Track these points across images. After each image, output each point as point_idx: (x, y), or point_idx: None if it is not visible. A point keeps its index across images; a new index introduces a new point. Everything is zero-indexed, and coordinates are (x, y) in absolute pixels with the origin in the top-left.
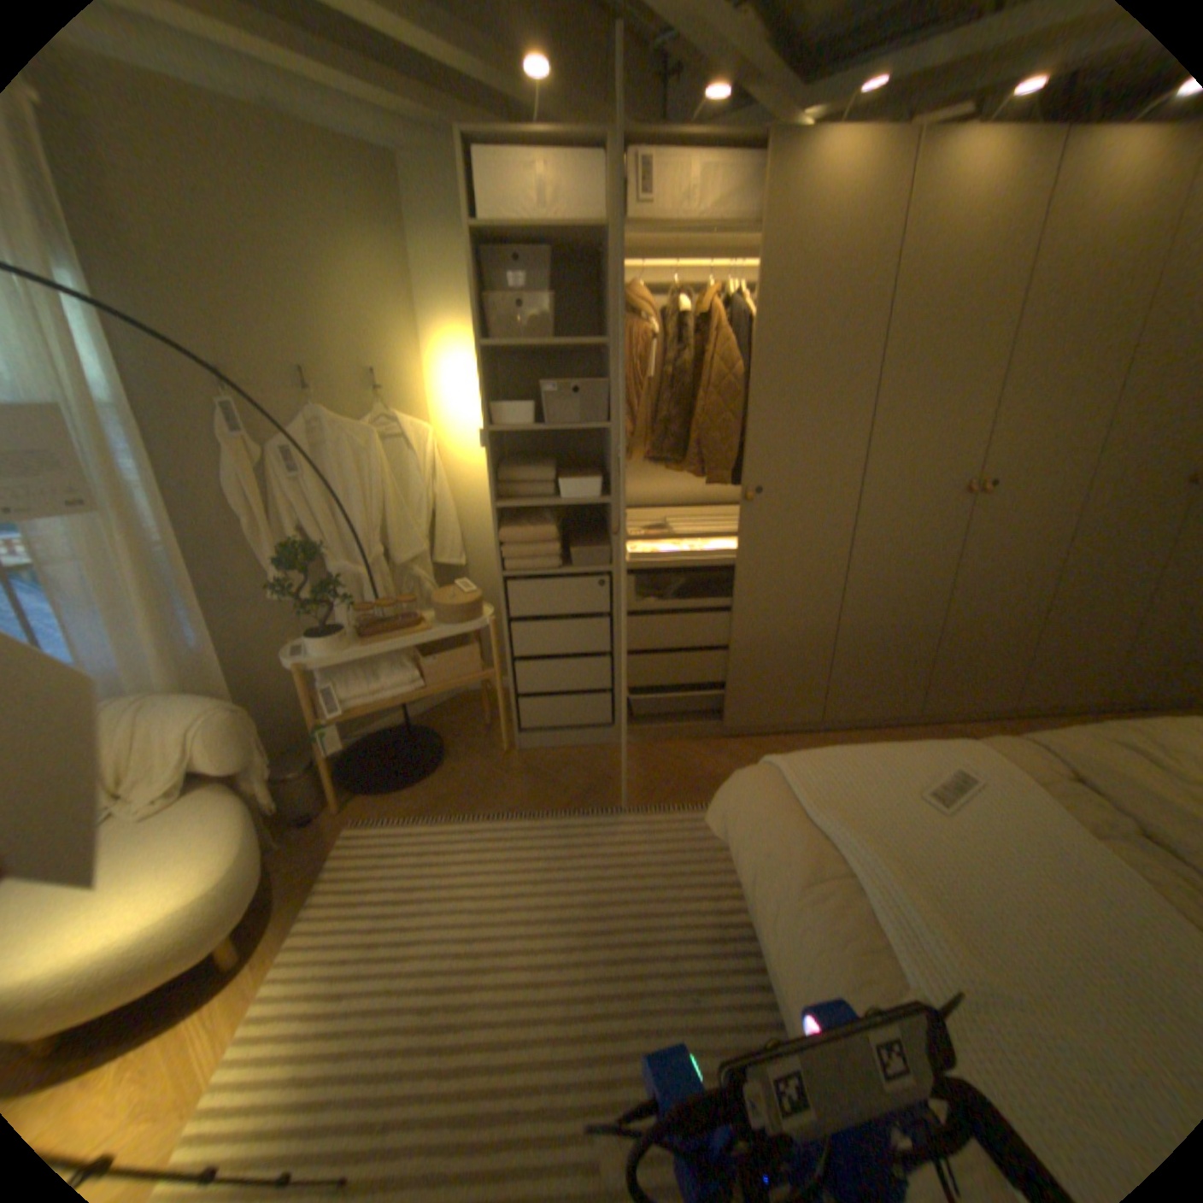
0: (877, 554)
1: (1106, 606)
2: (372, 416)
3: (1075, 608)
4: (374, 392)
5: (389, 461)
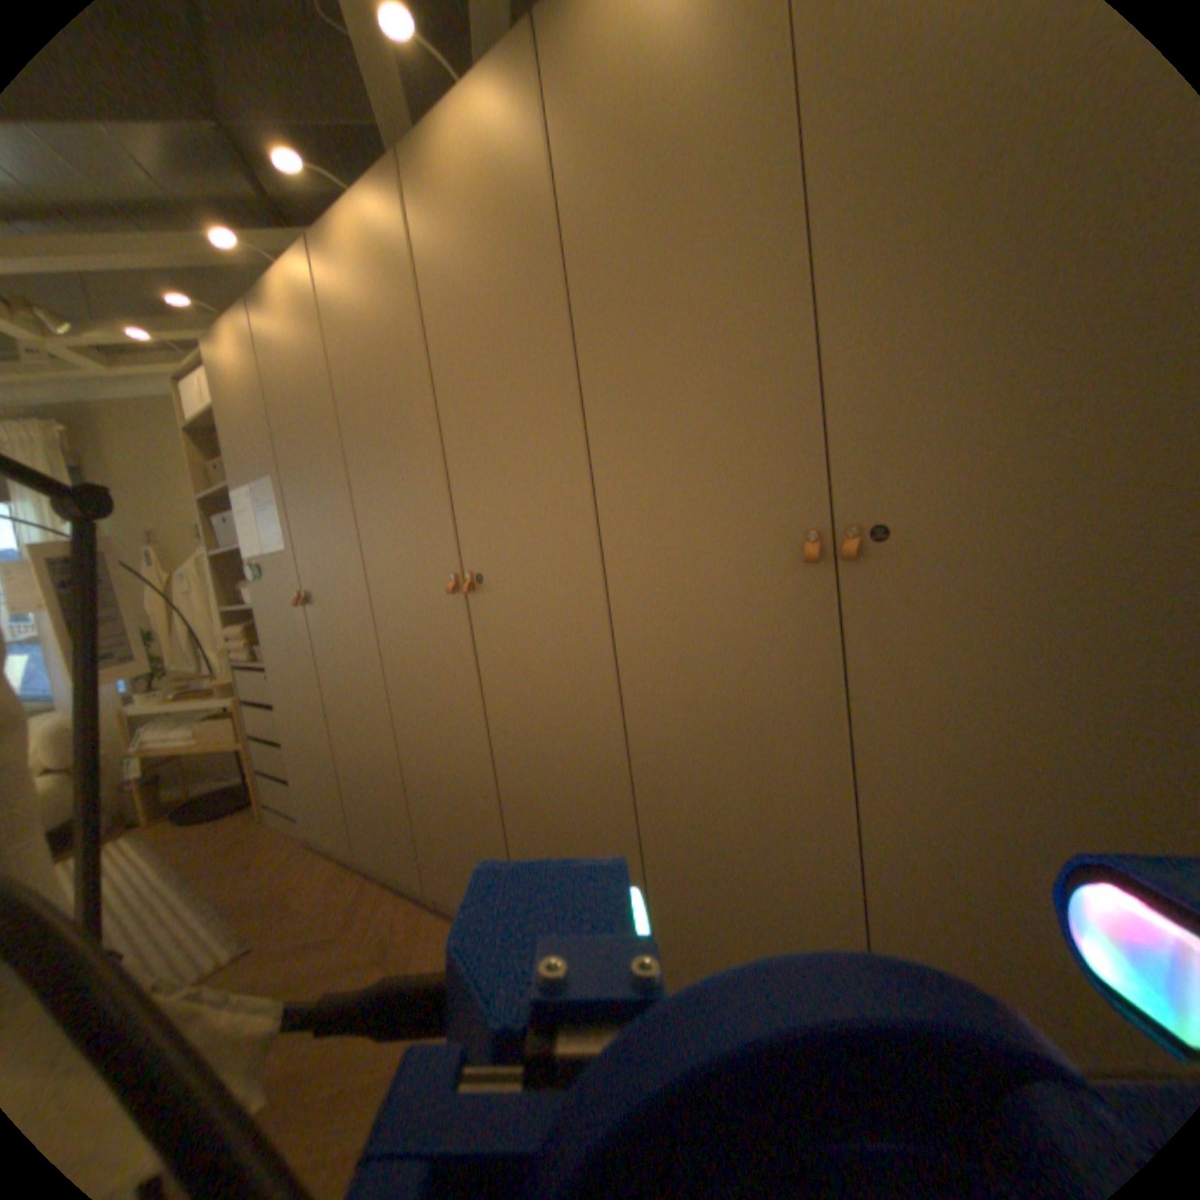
0: (401, 669)
1: (741, 826)
2: None
3: (678, 812)
4: None
5: None
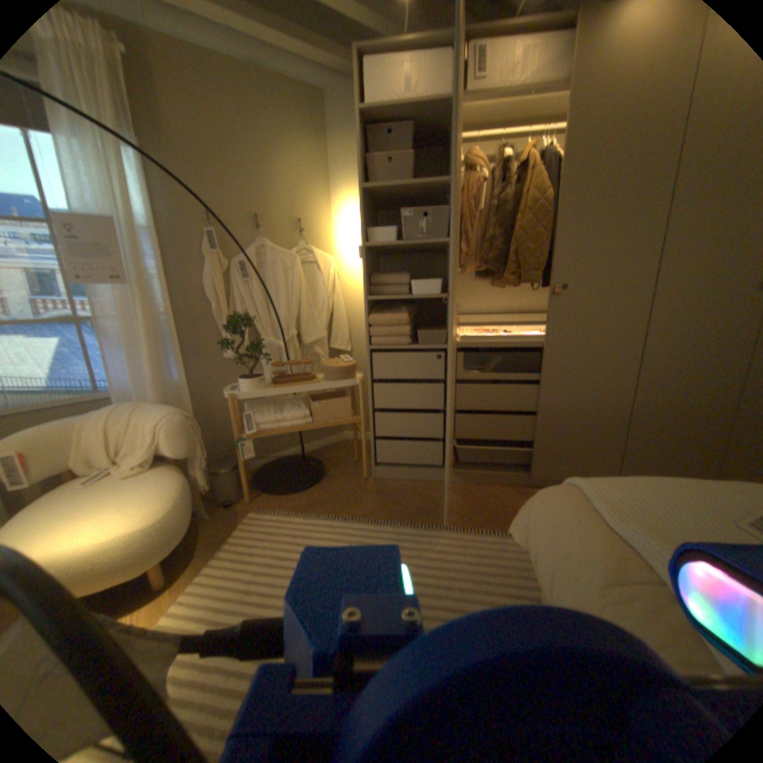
0: (669, 340)
1: None
2: (297, 246)
3: None
4: (300, 231)
5: (305, 276)
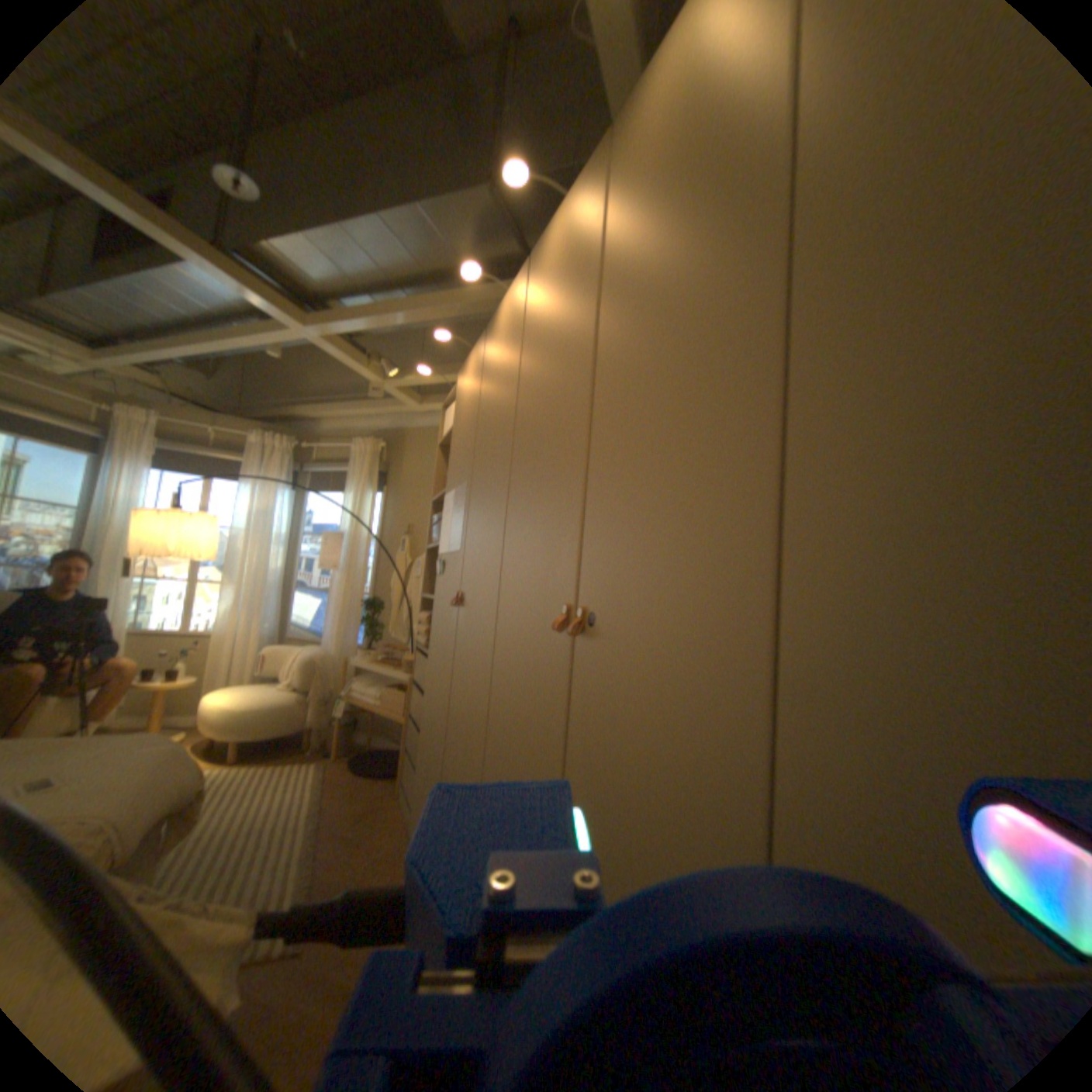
0: (501, 706)
1: None
2: None
3: None
4: None
5: None
